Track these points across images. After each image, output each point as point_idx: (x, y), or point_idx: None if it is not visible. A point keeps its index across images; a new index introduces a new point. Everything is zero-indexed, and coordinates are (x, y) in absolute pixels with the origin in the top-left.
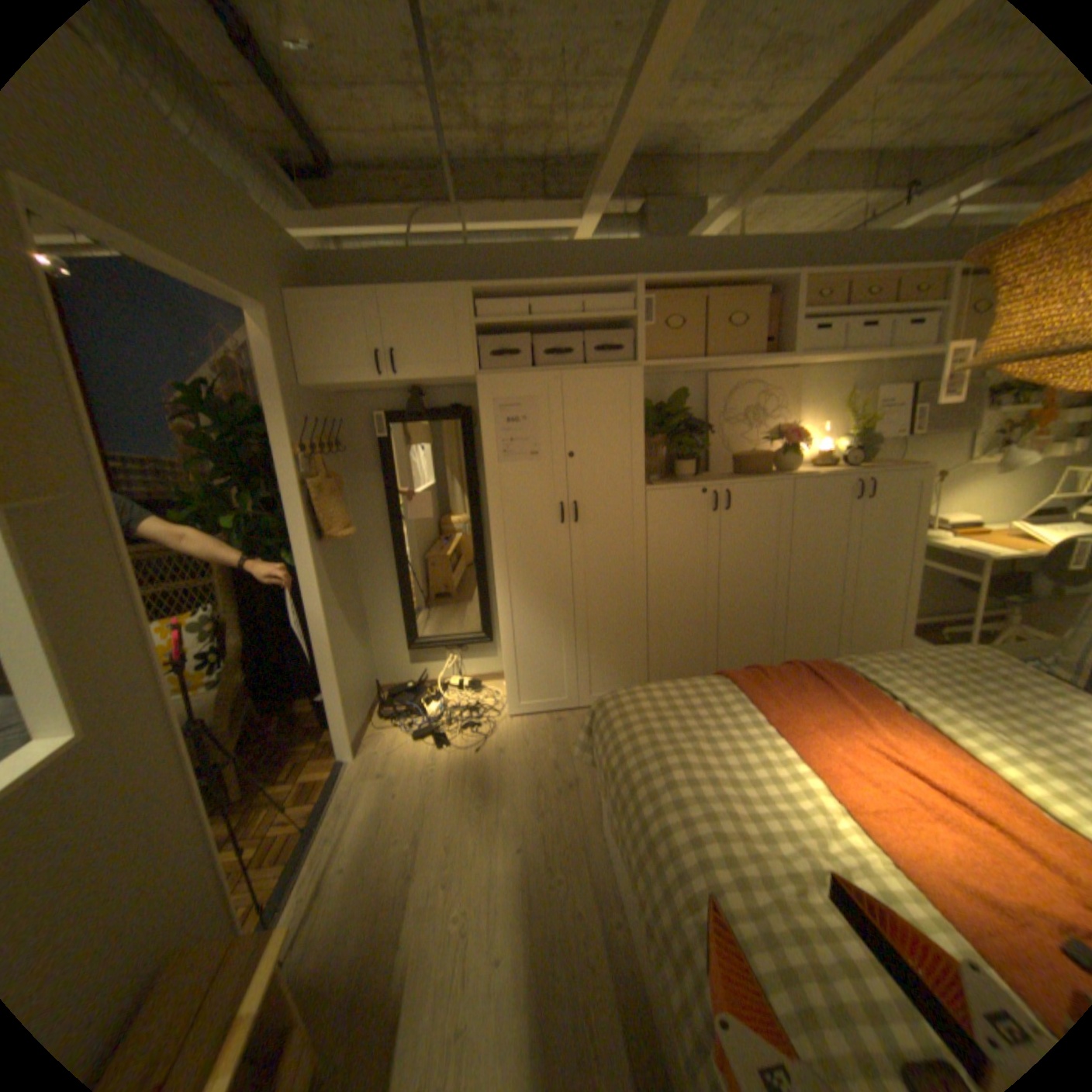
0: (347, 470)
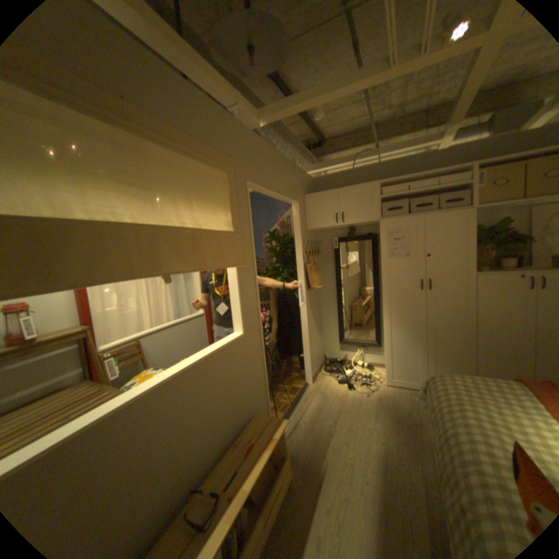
0: (320, 263)
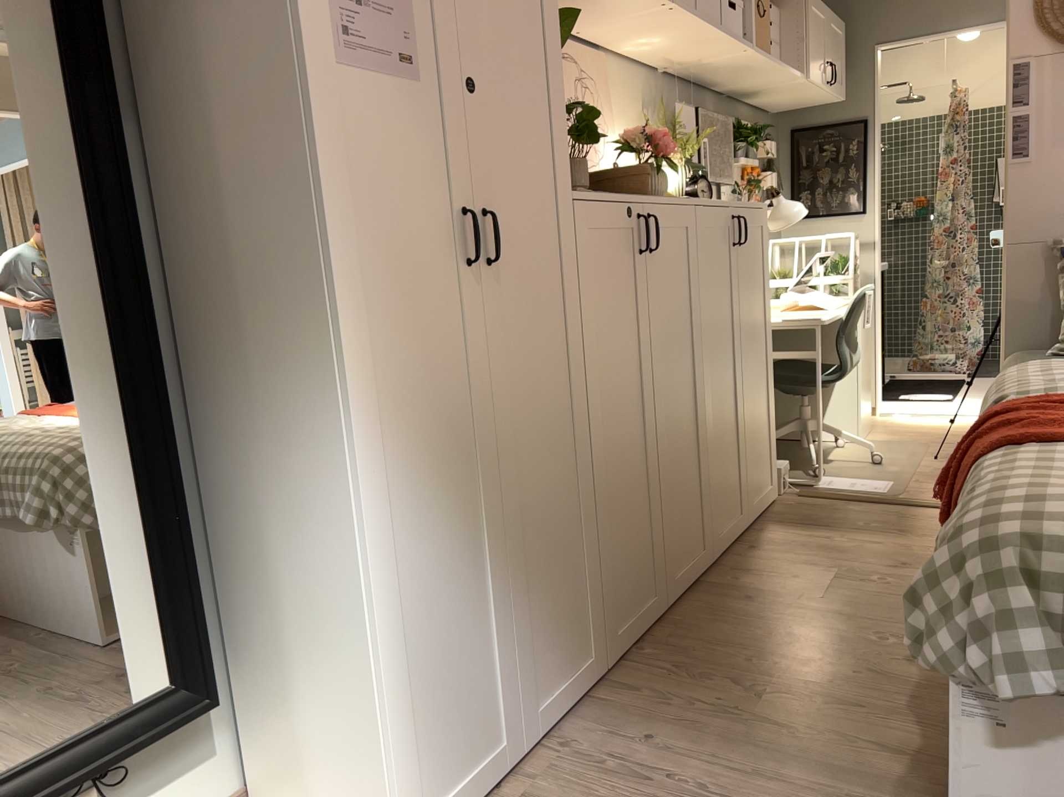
0: None
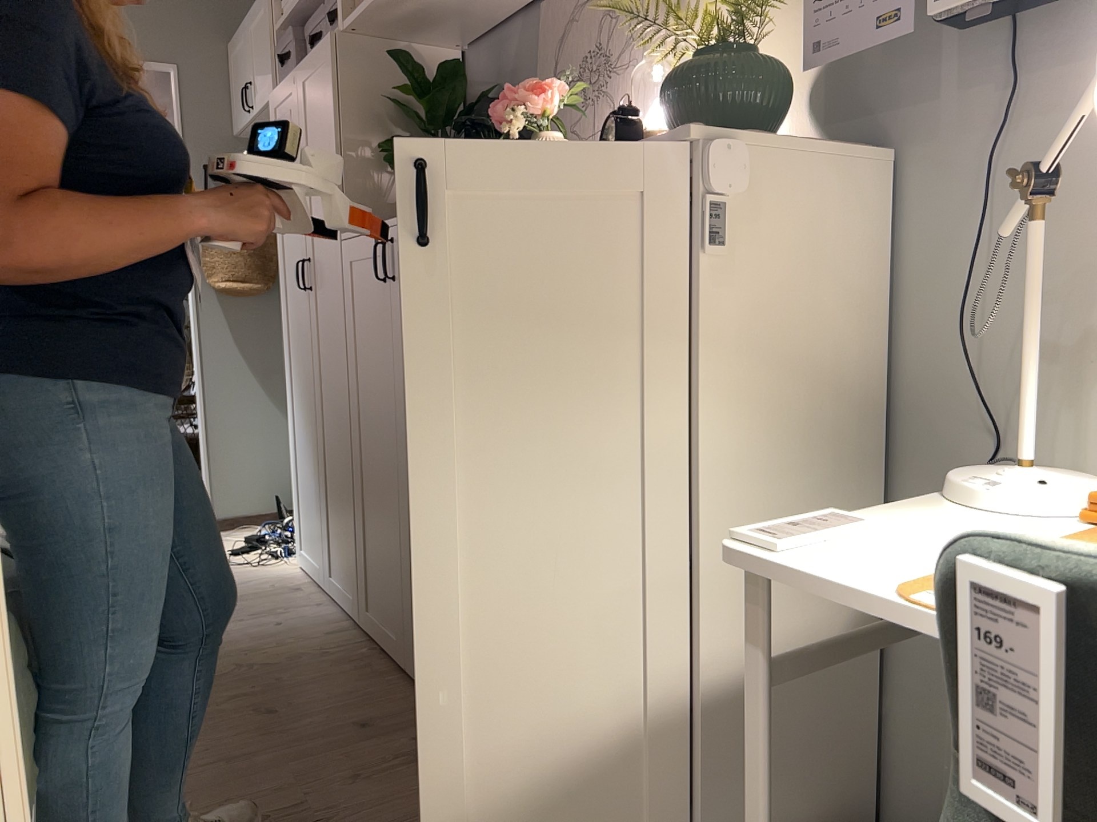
0: None
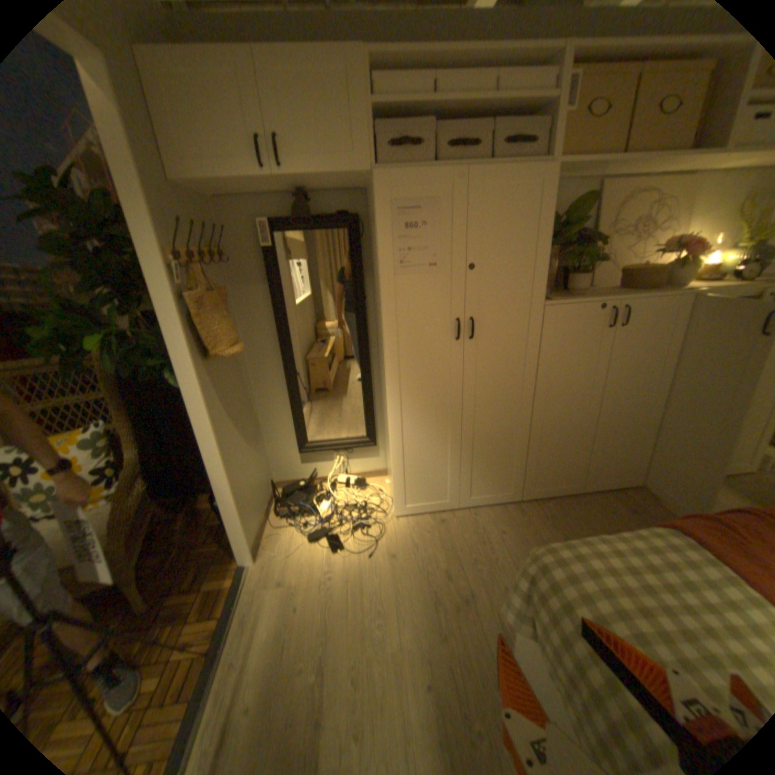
0: (233, 283)
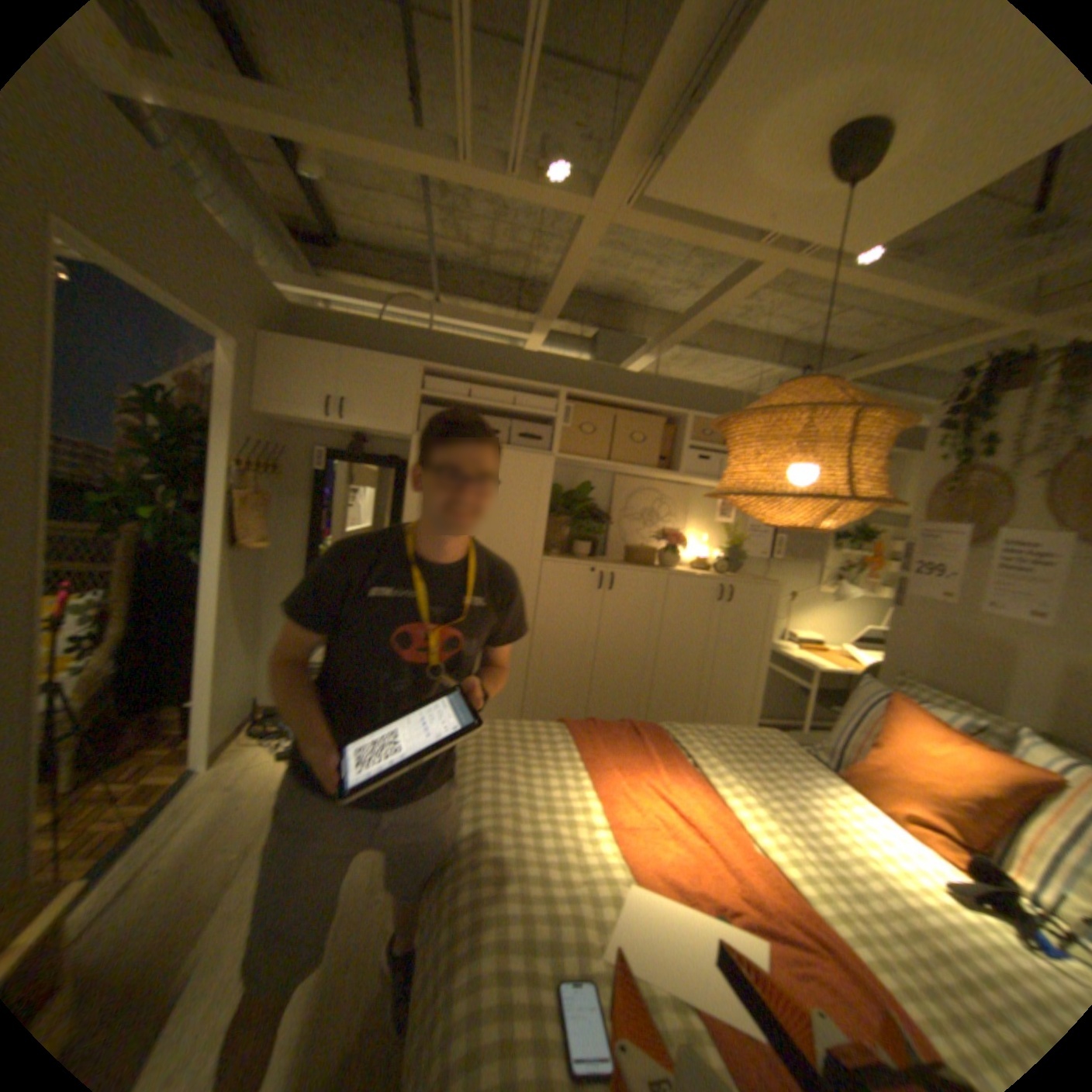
0: (280, 492)
